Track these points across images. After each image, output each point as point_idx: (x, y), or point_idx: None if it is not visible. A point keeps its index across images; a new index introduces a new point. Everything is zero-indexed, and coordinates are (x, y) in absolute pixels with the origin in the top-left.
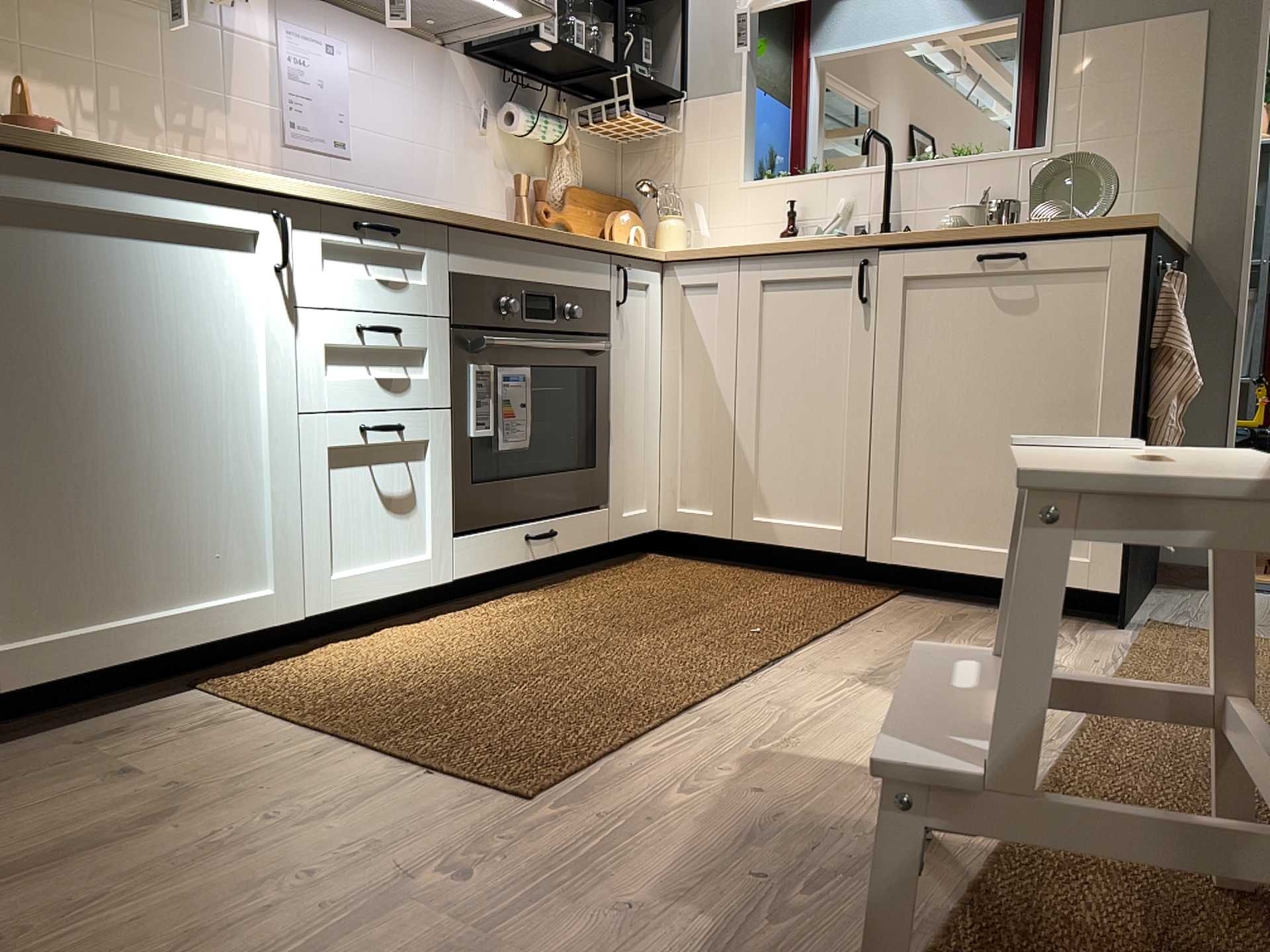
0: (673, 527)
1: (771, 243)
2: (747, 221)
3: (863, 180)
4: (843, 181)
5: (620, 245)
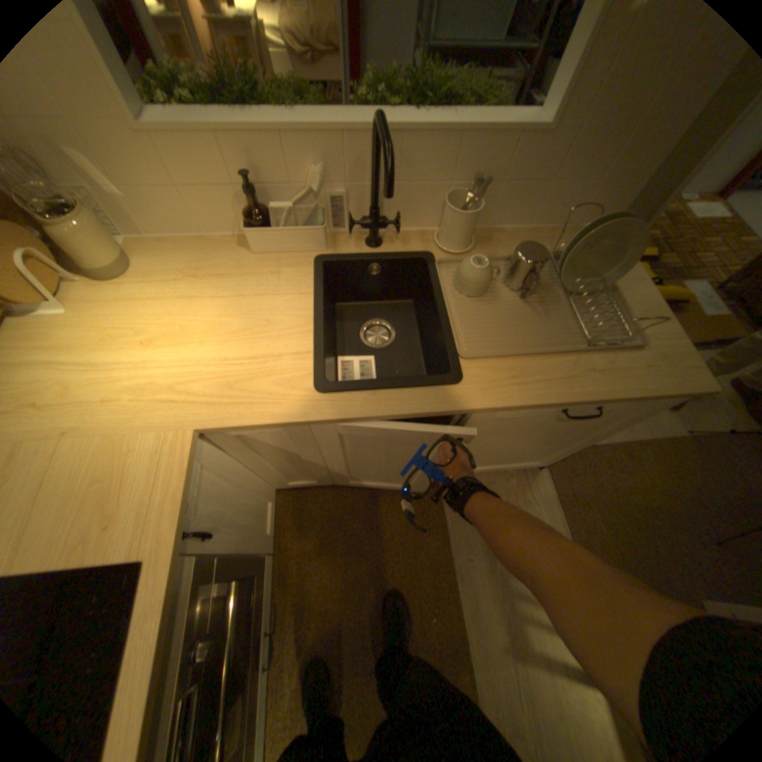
0: (285, 487)
1: (349, 417)
2: (171, 176)
3: (331, 133)
4: (302, 132)
5: (150, 510)
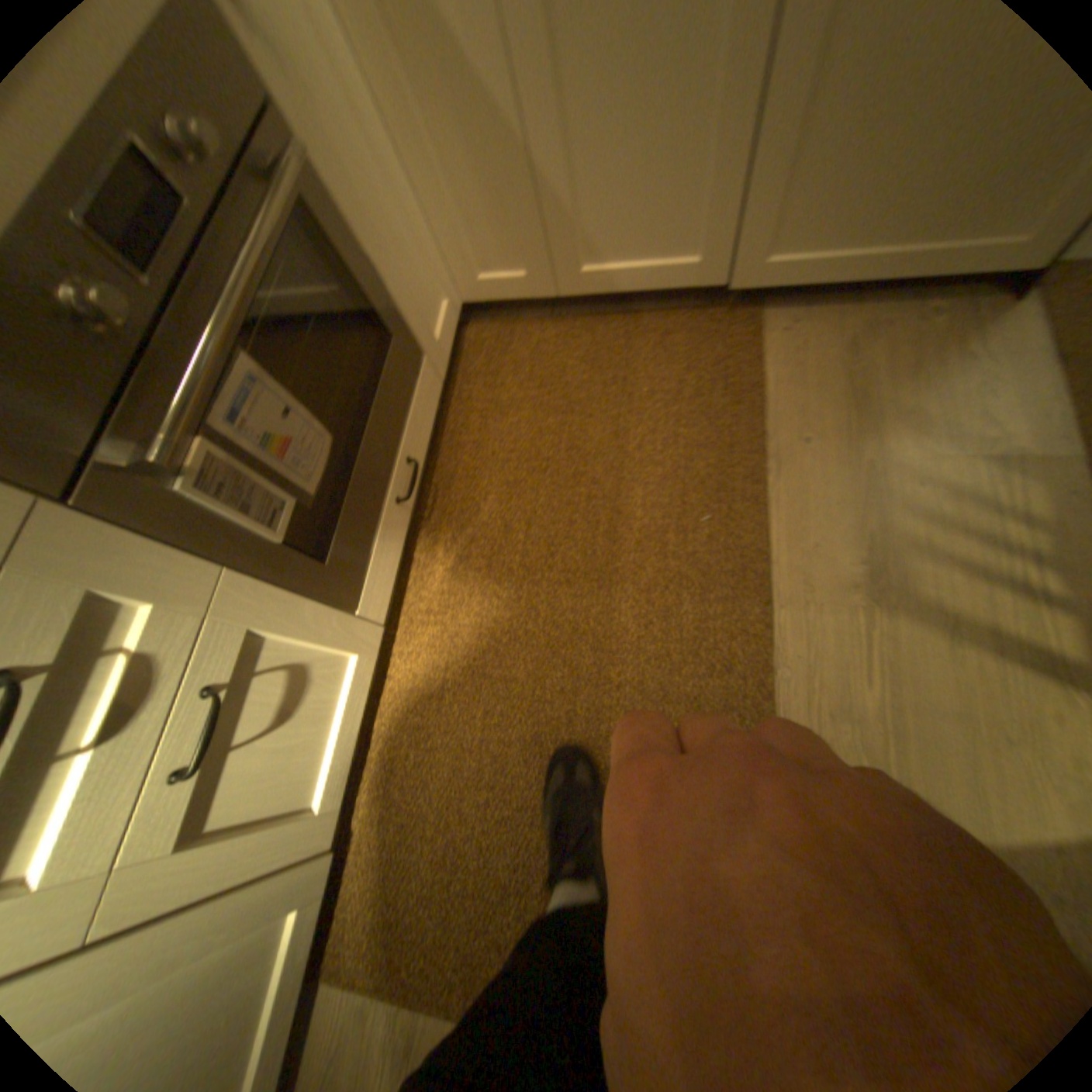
0: (478, 299)
1: None
2: None
3: None
4: None
5: None
